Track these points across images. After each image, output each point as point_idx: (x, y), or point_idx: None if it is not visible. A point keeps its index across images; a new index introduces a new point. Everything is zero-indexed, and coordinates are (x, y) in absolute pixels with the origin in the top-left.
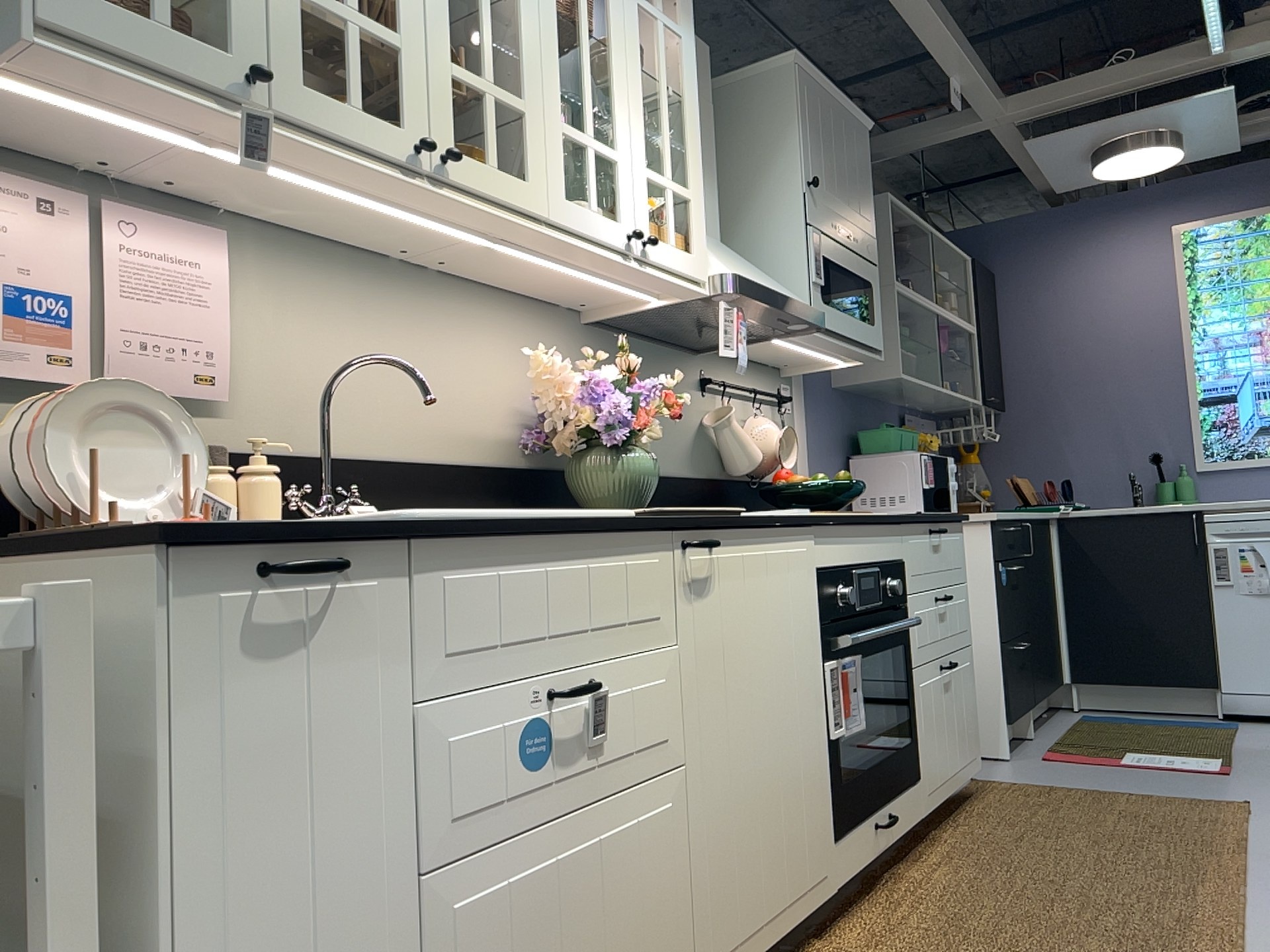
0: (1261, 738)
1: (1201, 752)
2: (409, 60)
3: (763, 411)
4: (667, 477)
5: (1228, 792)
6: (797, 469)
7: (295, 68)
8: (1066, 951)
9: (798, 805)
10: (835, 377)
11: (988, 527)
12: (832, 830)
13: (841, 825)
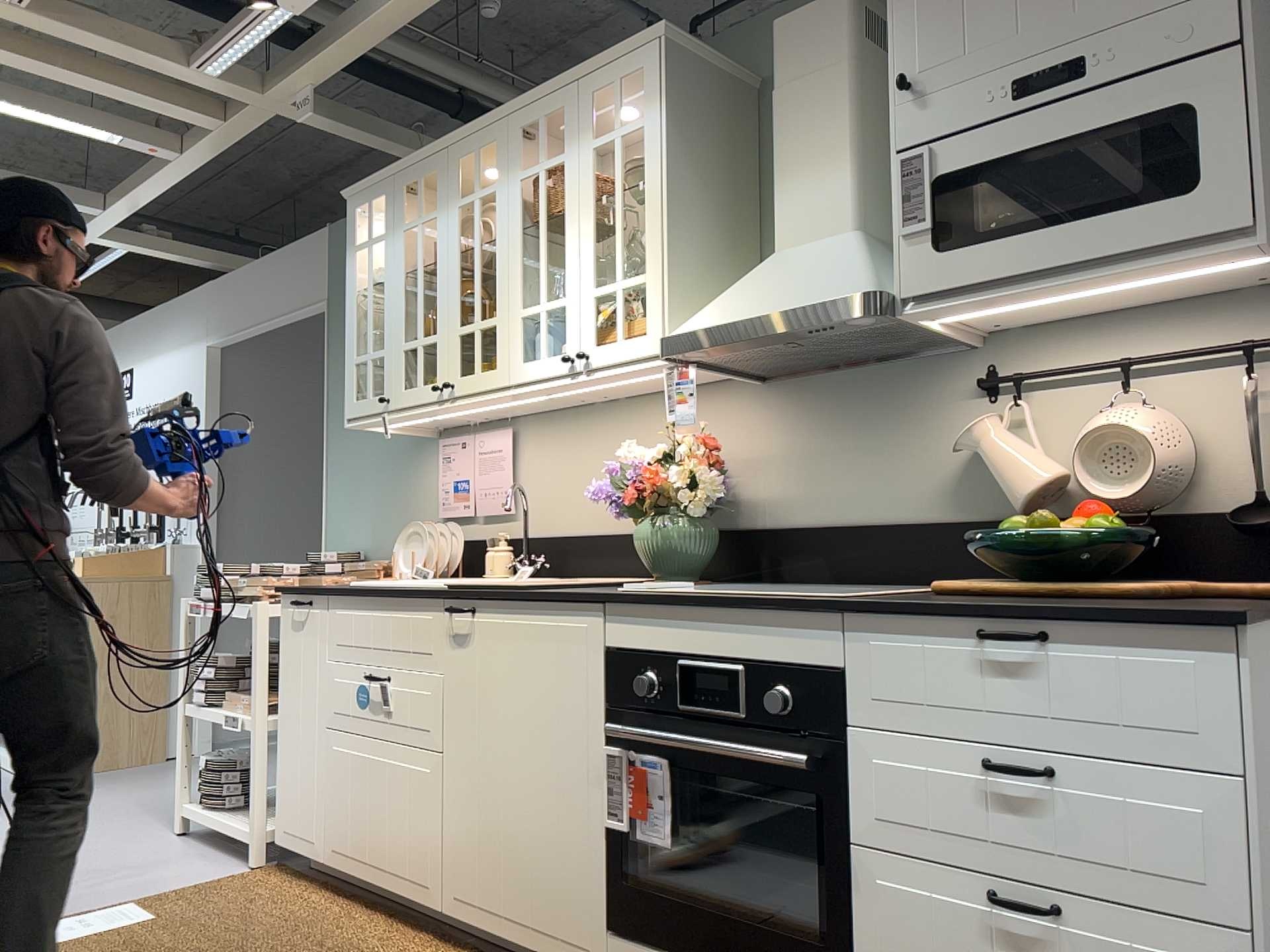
0: None
1: None
2: (438, 343)
3: (1189, 385)
4: (884, 525)
5: None
6: None
7: (400, 384)
8: None
9: (550, 855)
10: None
11: None
12: (609, 919)
13: (618, 923)
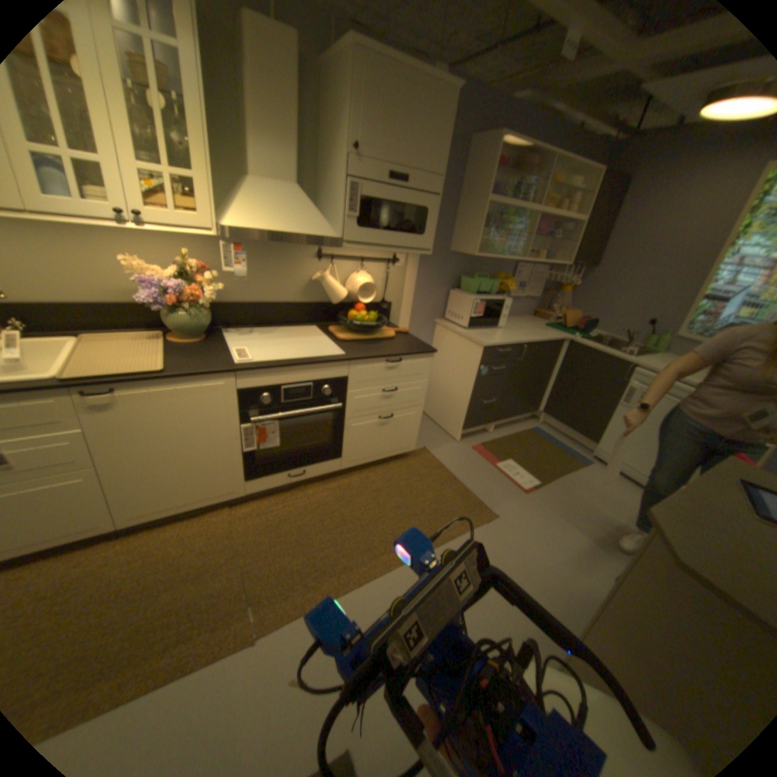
0: (585, 480)
1: (541, 476)
2: None
3: (373, 267)
4: (278, 303)
5: (504, 507)
6: (399, 296)
7: None
8: (284, 560)
9: (208, 474)
10: (452, 245)
11: (482, 348)
12: (245, 478)
13: (251, 477)
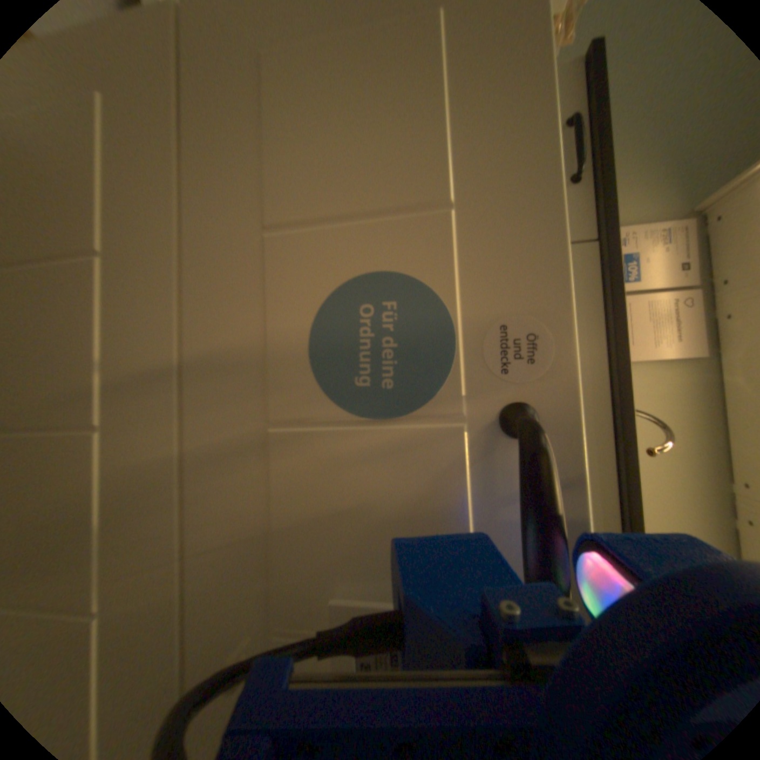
0: None
1: None
2: None
3: None
4: None
5: None
6: None
7: None
8: None
9: None
10: None
11: None
12: None
13: None
